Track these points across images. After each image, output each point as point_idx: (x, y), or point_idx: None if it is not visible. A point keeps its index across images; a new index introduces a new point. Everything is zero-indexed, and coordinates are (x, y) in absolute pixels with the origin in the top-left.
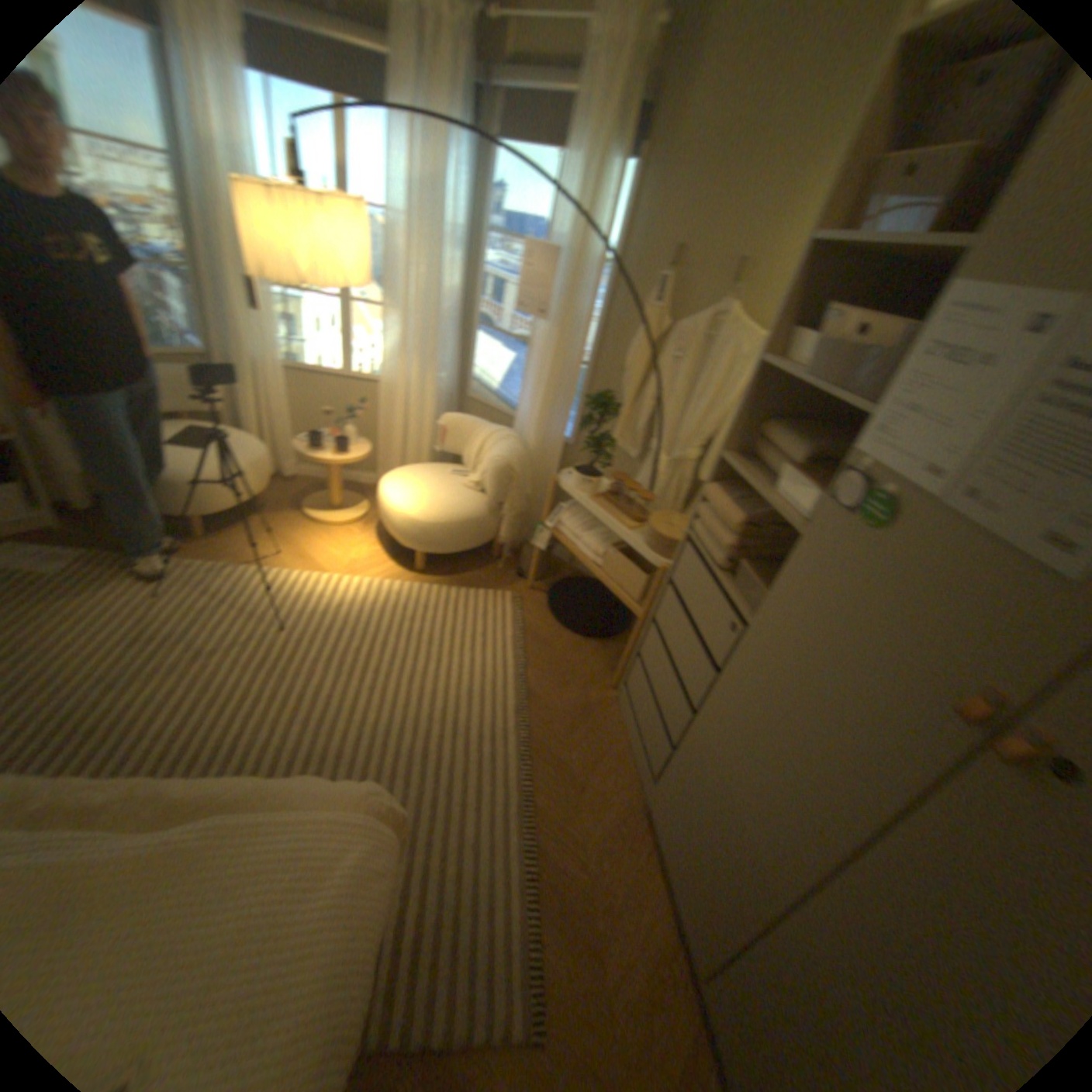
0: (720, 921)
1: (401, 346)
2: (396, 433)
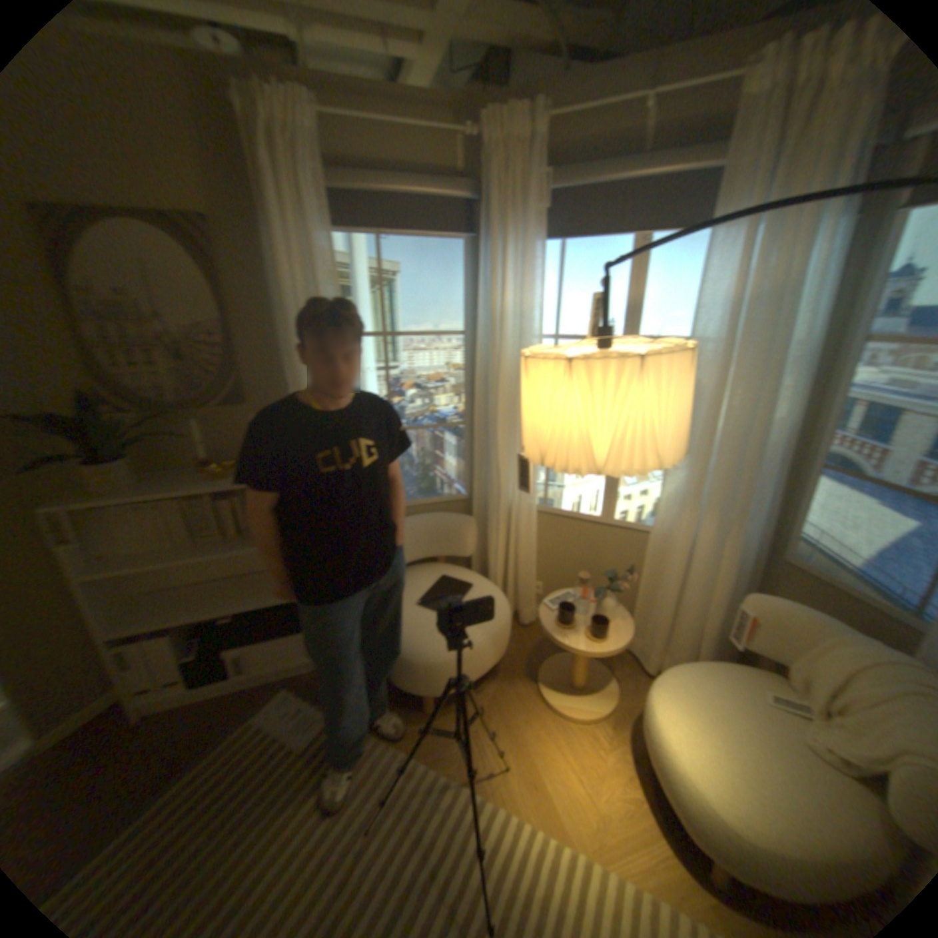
0: None
1: (696, 498)
2: (673, 601)
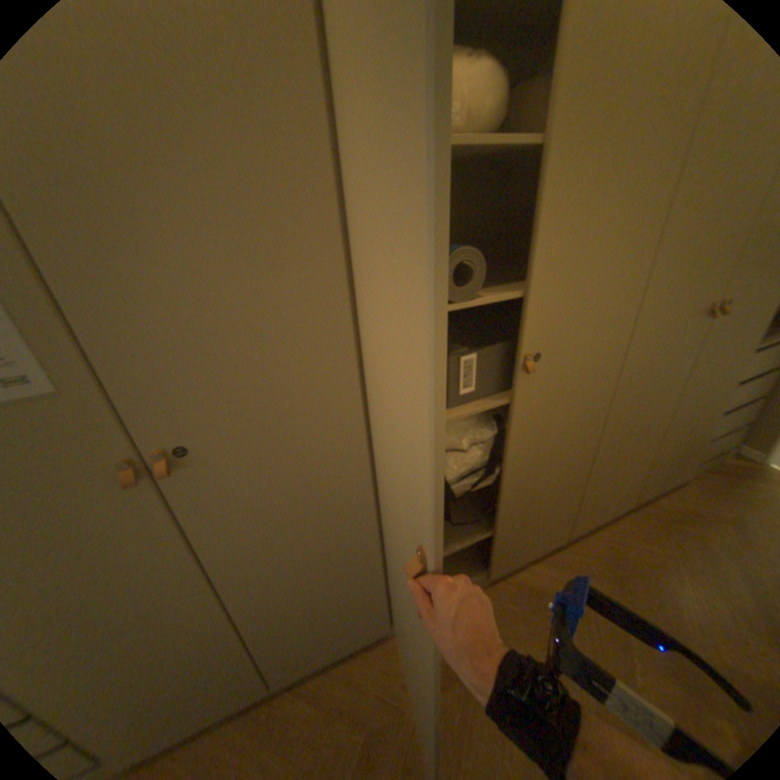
0: (232, 680)
1: None
2: None
